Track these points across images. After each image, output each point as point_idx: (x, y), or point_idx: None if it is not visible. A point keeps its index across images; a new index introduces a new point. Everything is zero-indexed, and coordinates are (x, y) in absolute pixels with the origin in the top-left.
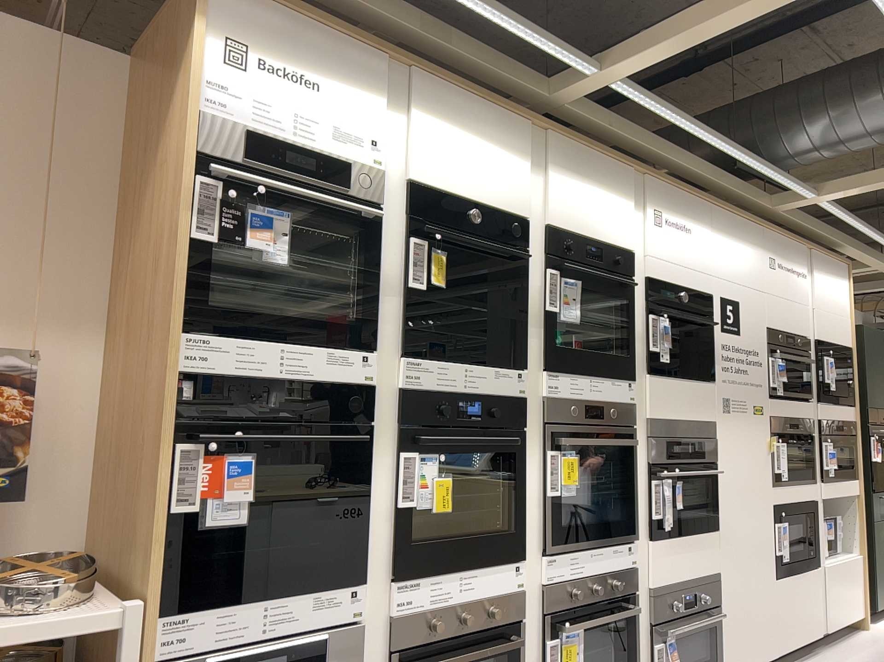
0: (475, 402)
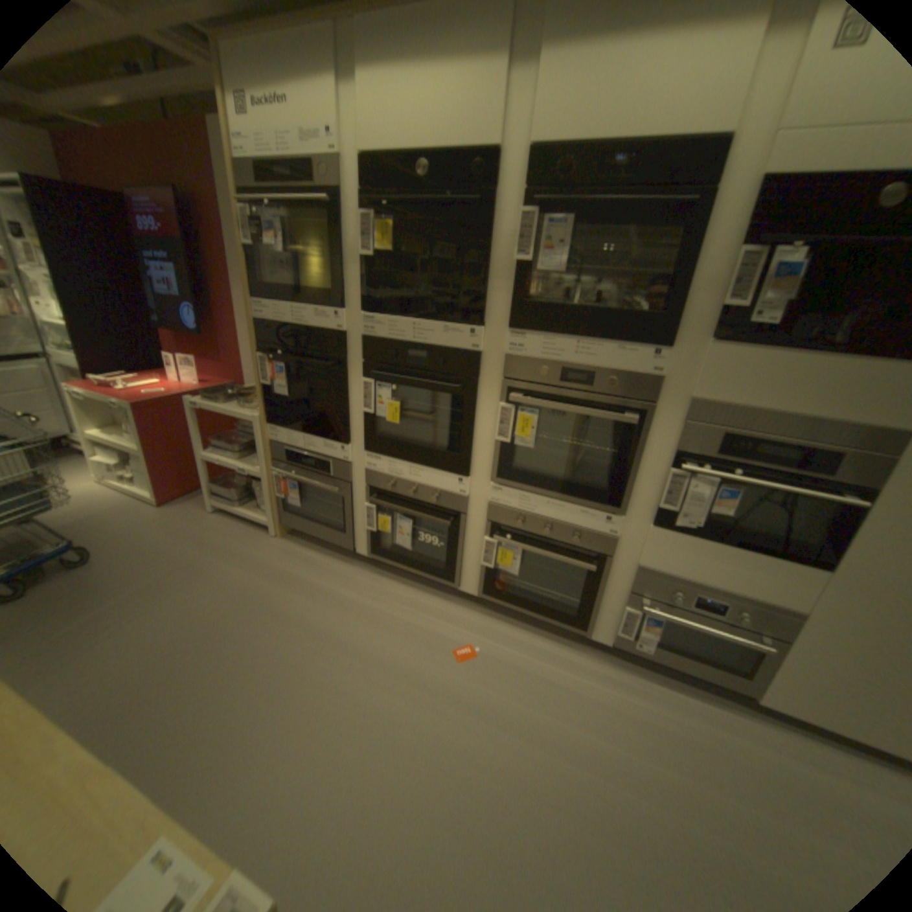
0: (425, 355)
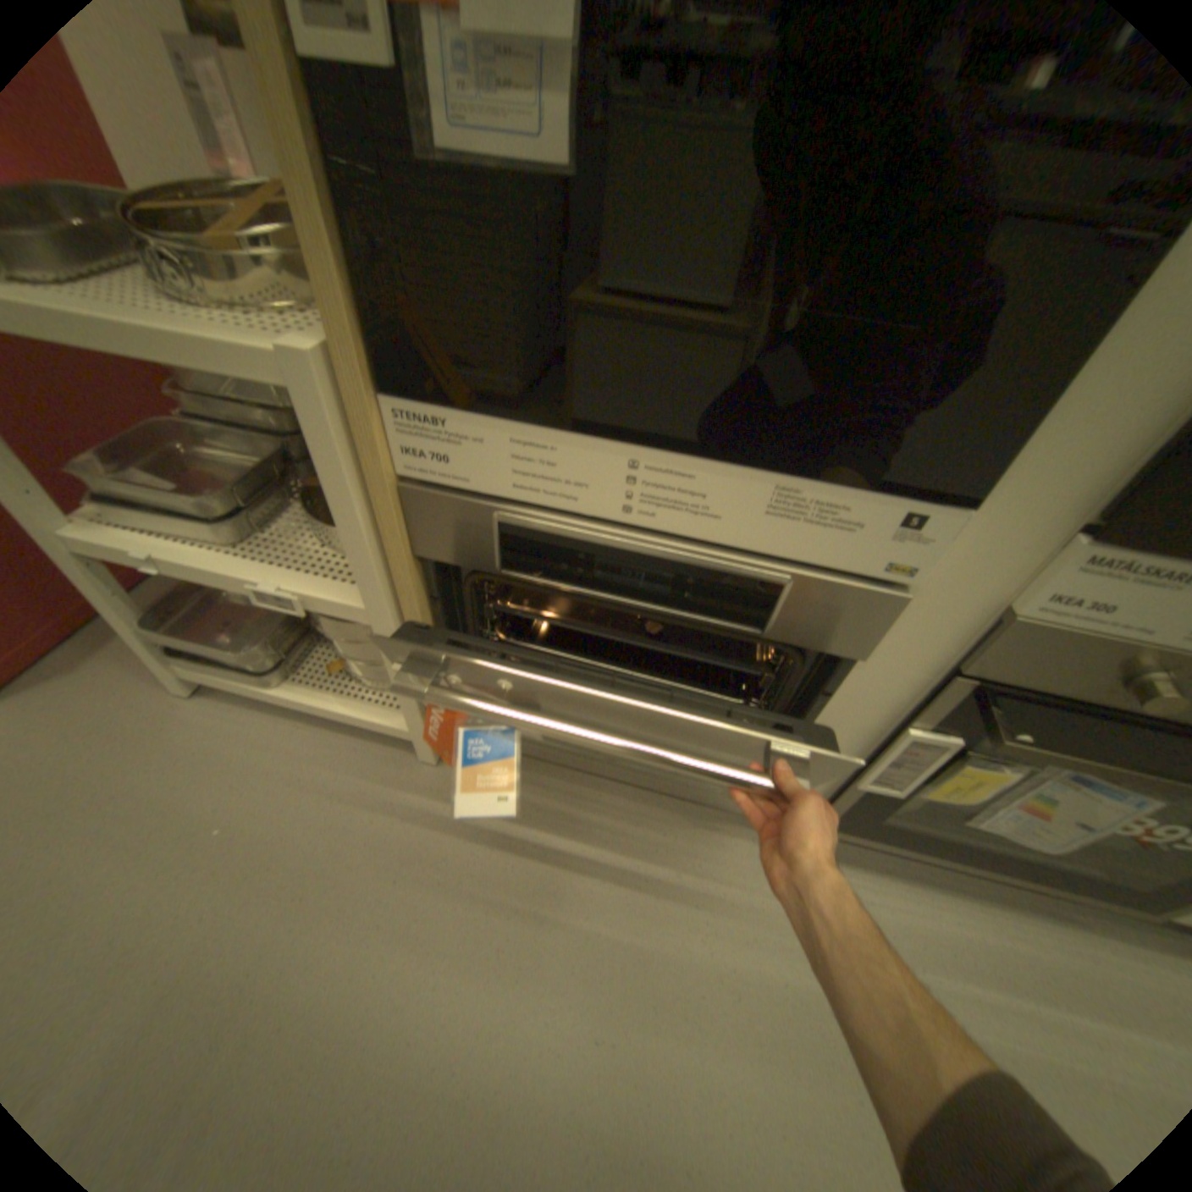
0: None
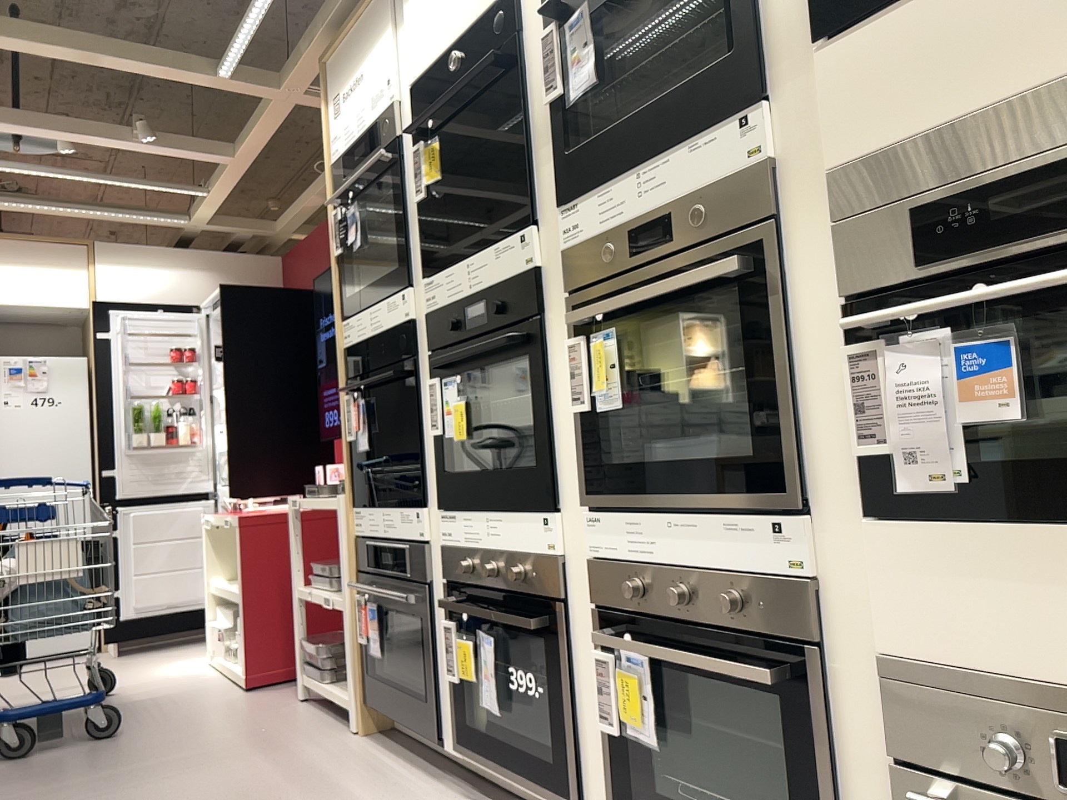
0: (482, 303)
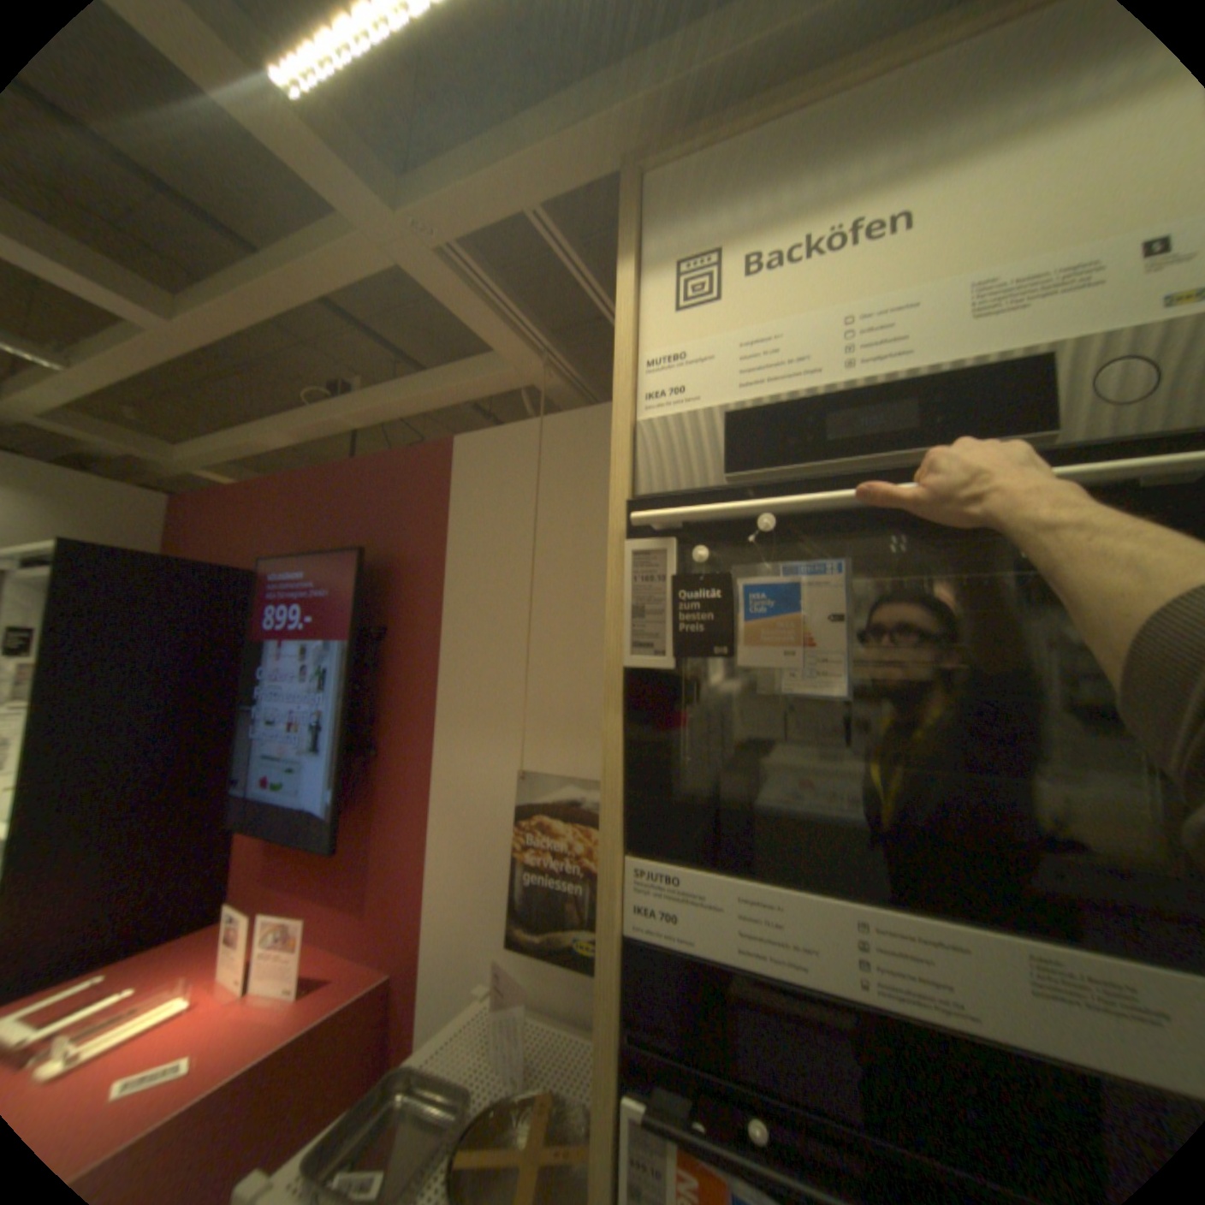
0: None
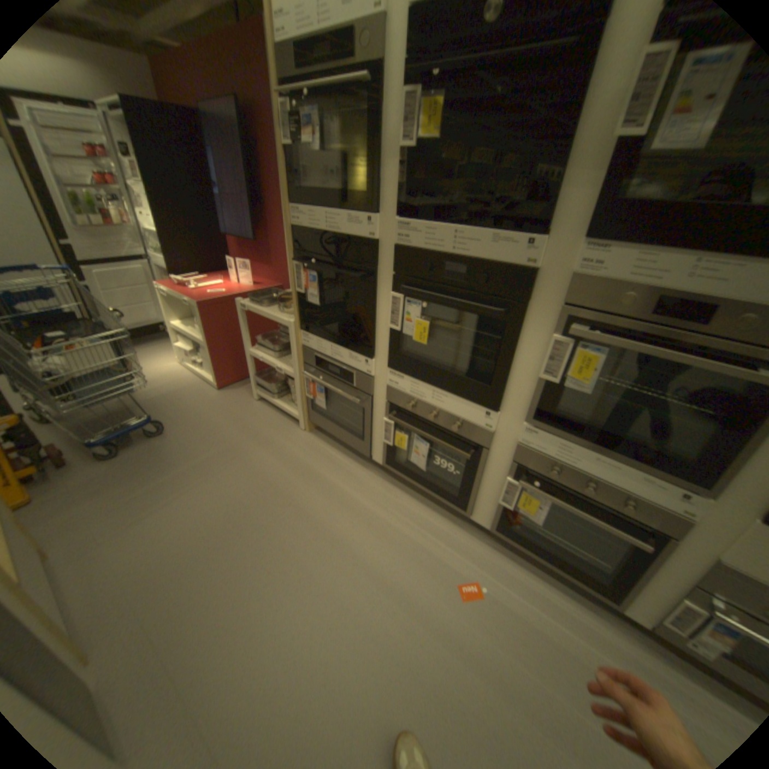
0: (465, 268)
